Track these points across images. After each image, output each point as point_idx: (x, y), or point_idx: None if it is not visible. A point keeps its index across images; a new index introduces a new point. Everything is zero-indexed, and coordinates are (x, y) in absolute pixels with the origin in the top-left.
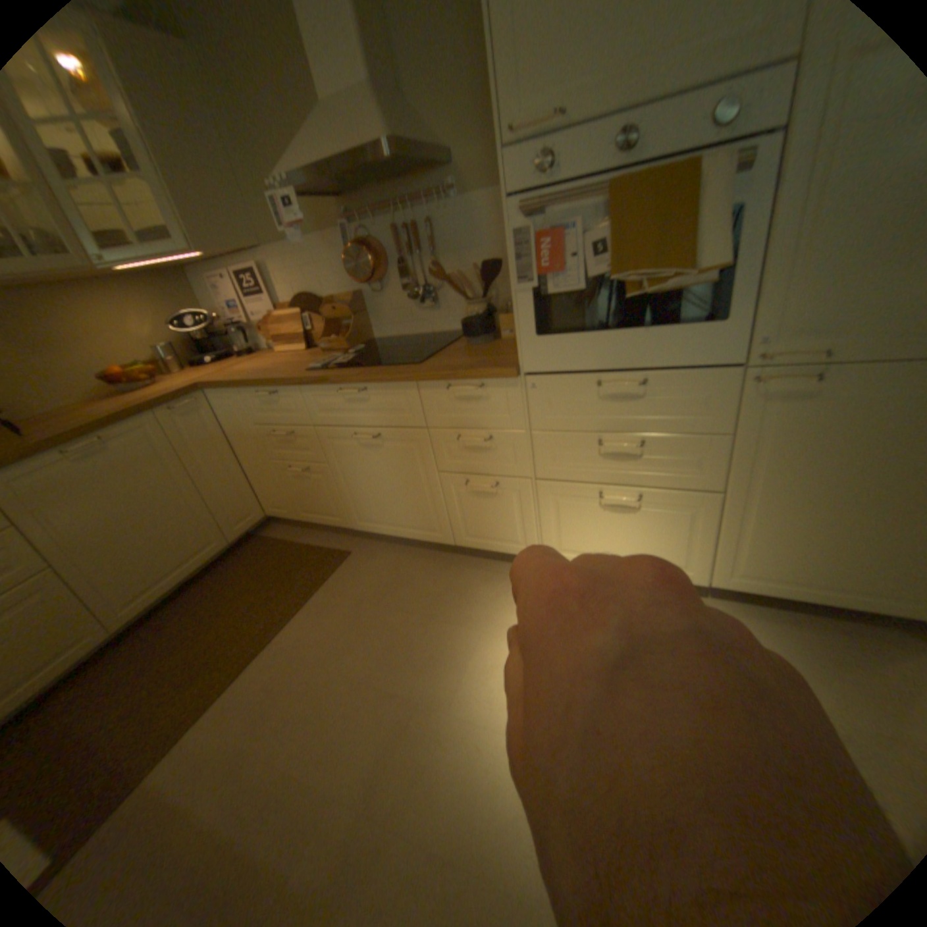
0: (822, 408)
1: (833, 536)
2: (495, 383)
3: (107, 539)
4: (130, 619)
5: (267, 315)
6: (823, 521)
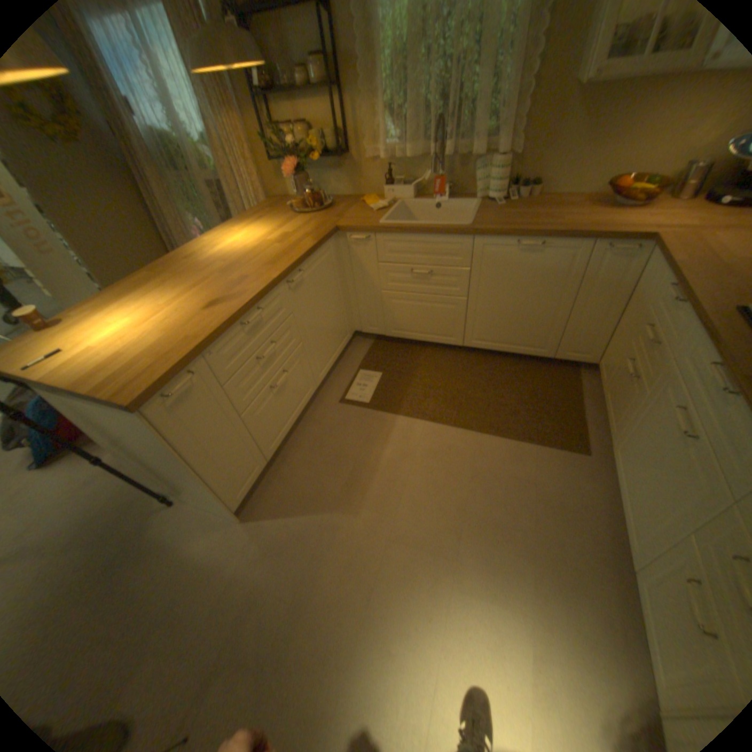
0: None
1: None
2: None
3: (496, 303)
4: (473, 347)
5: None
6: None
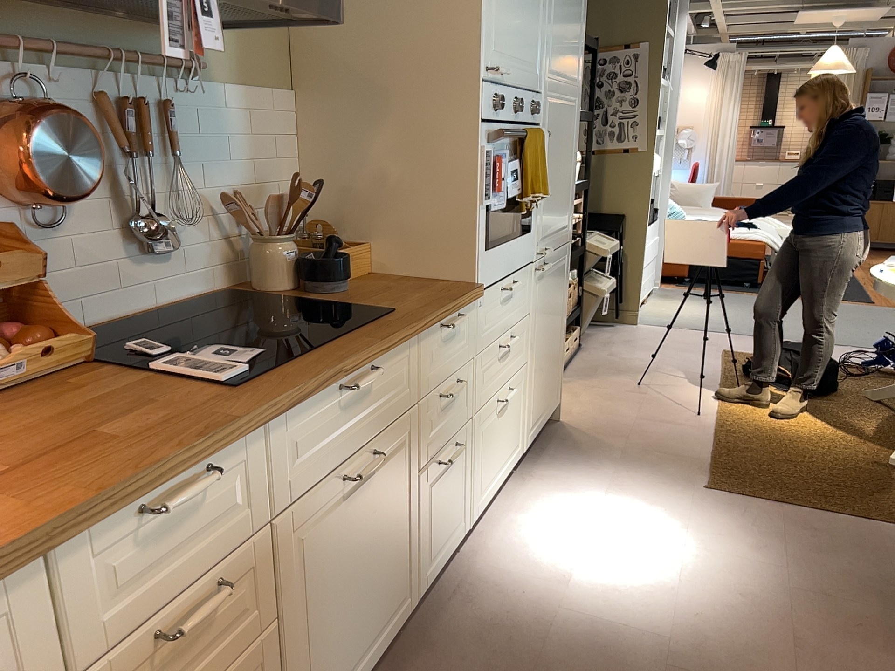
0: (545, 284)
1: (546, 369)
2: (465, 310)
3: None
4: None
5: None
6: (545, 360)
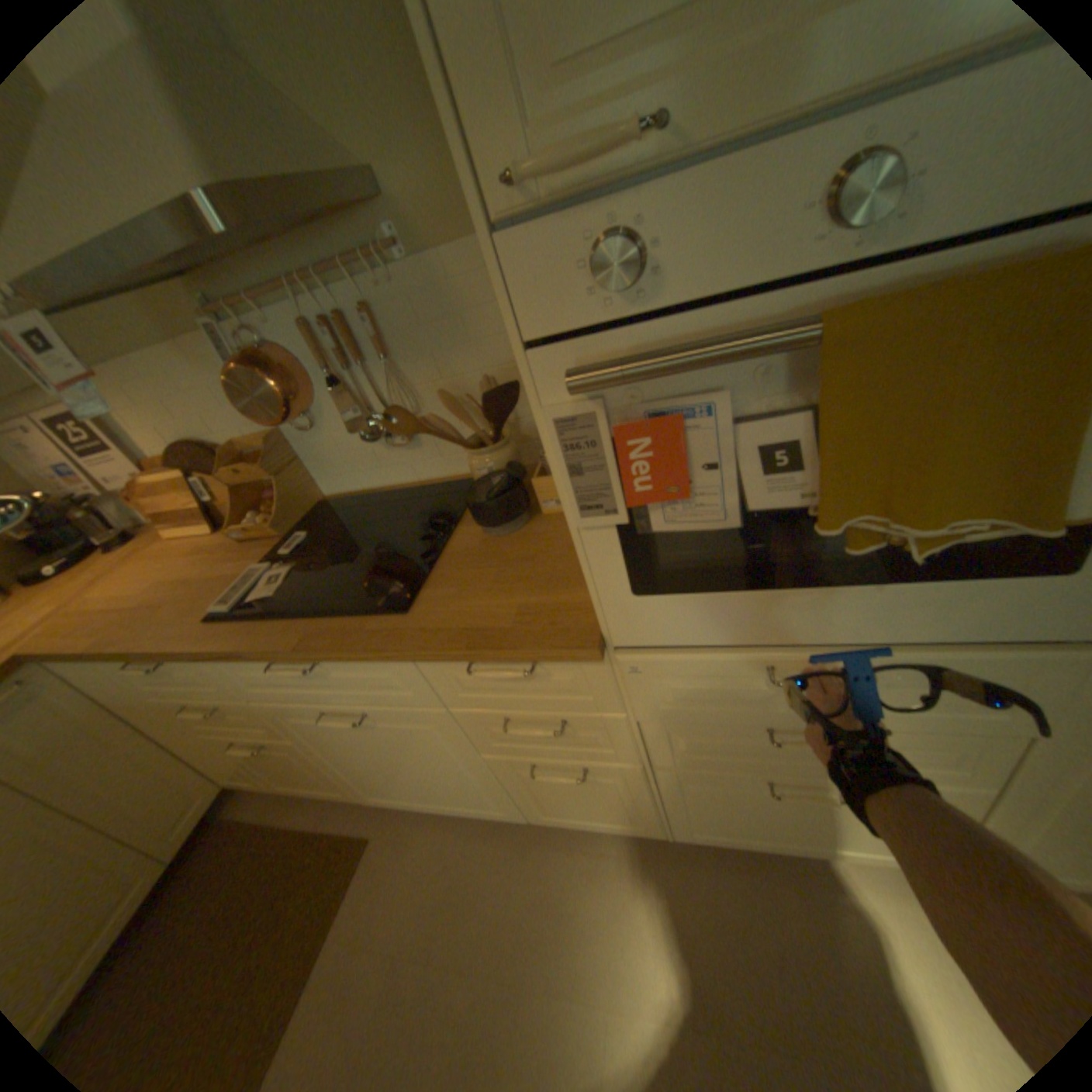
0: None
1: None
2: (558, 660)
3: None
4: None
5: (130, 484)
6: None
